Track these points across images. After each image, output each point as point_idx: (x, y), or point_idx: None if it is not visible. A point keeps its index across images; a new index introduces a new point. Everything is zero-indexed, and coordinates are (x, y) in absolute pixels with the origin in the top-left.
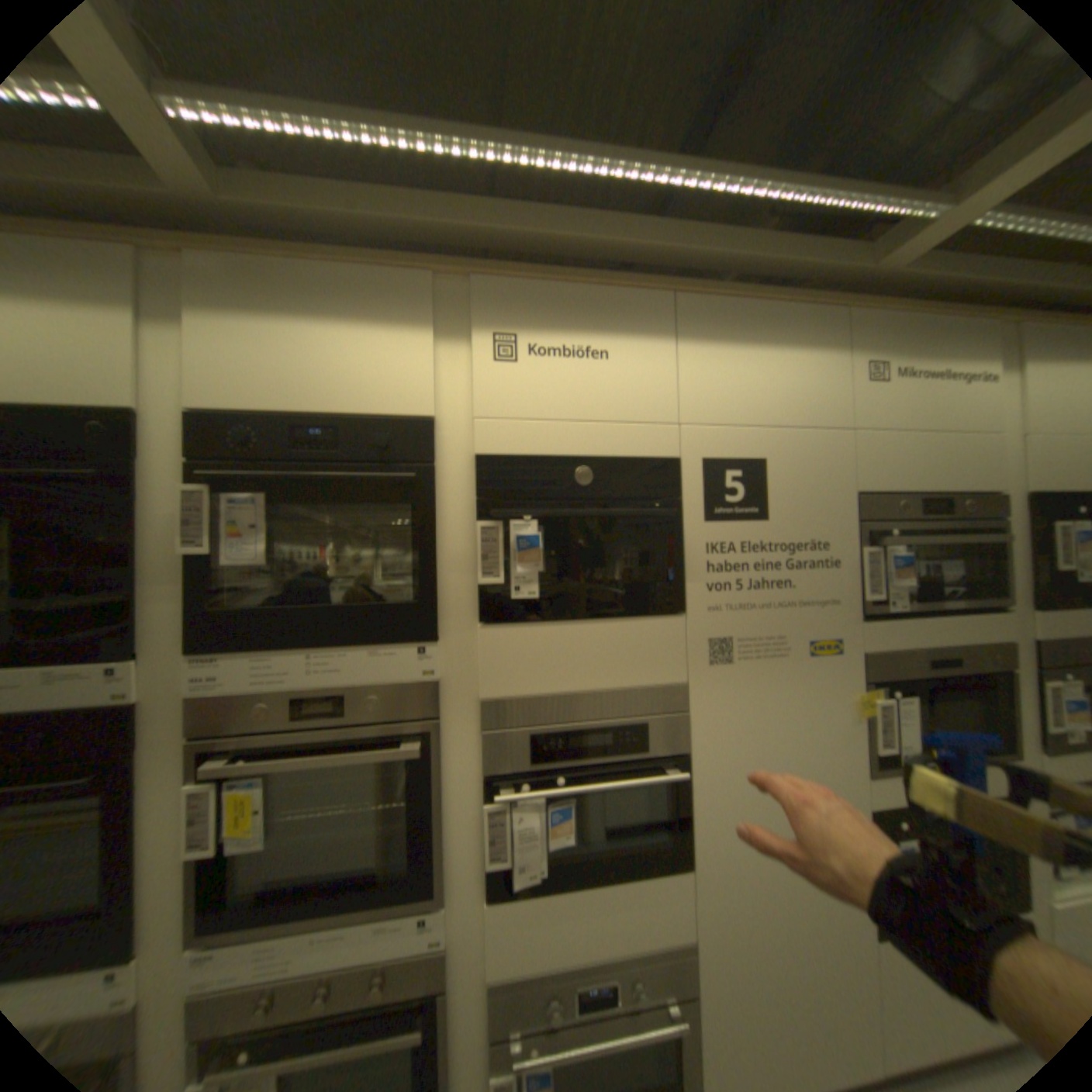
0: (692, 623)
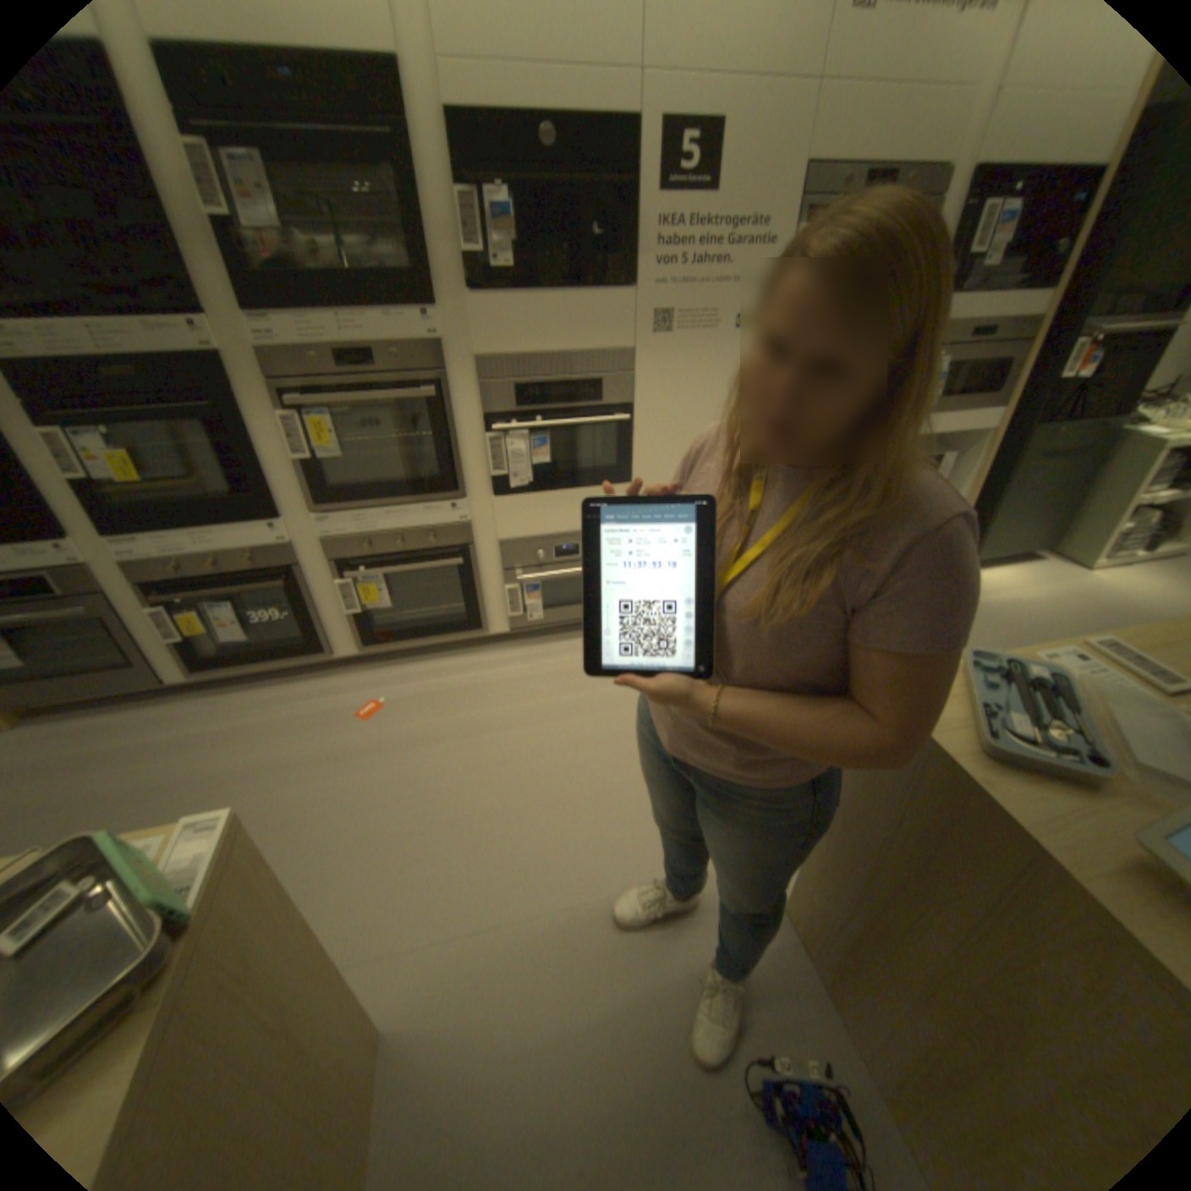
0: (640, 295)
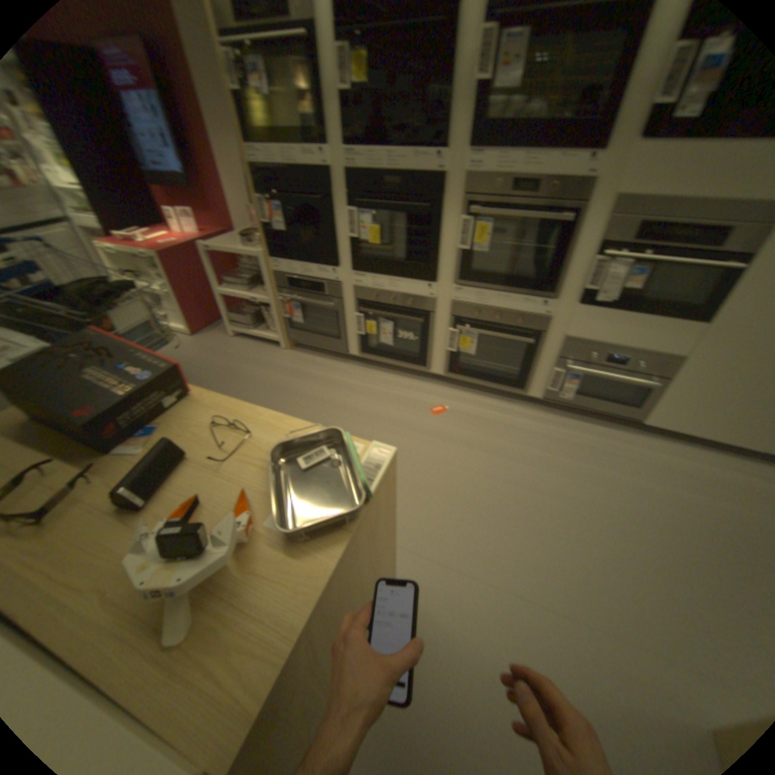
0: None
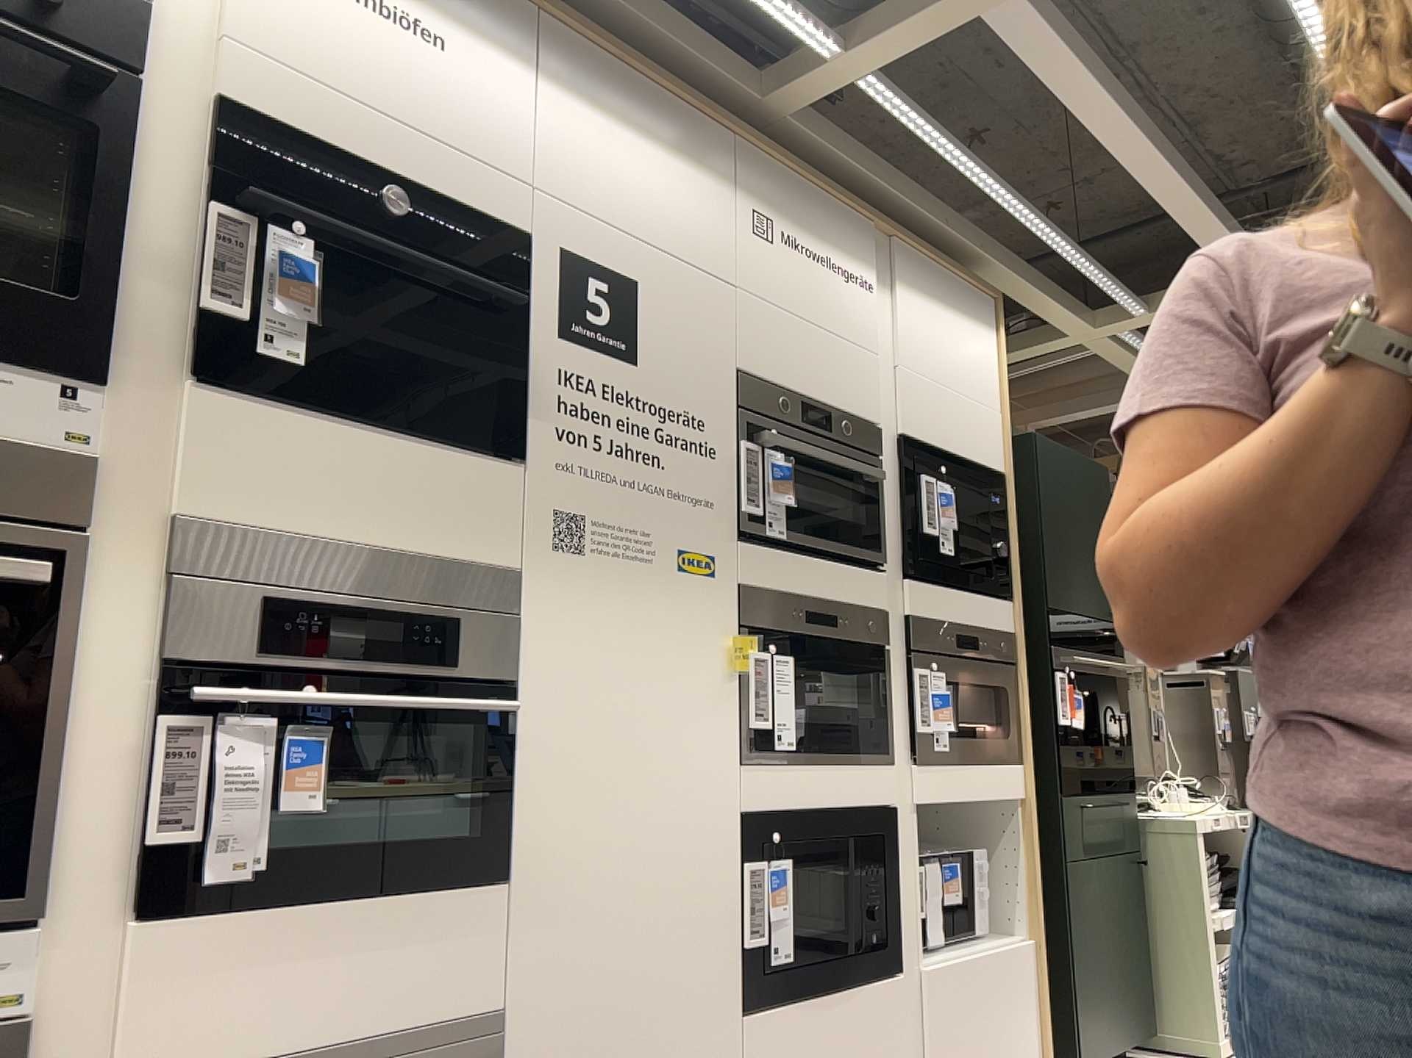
0: (532, 479)
